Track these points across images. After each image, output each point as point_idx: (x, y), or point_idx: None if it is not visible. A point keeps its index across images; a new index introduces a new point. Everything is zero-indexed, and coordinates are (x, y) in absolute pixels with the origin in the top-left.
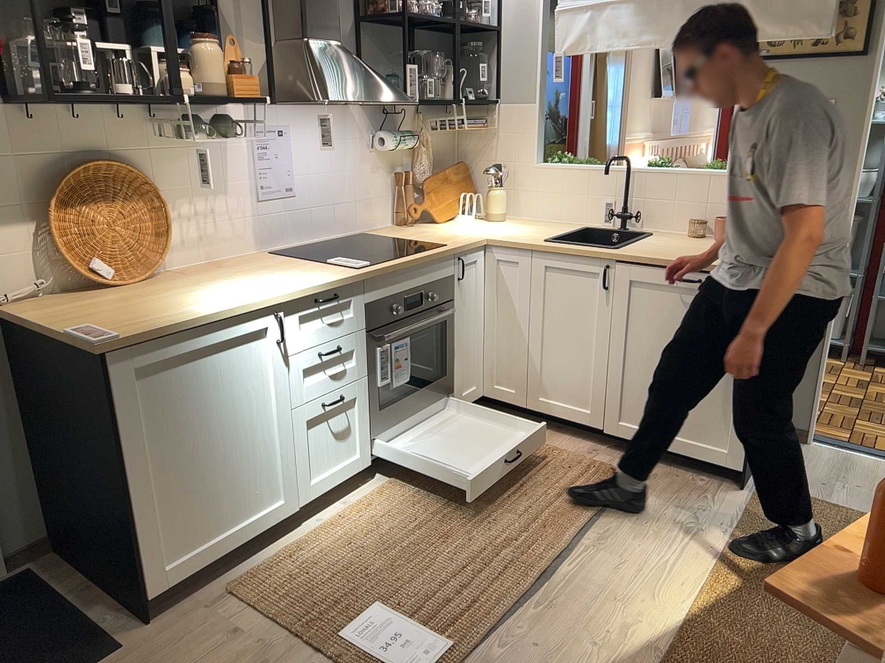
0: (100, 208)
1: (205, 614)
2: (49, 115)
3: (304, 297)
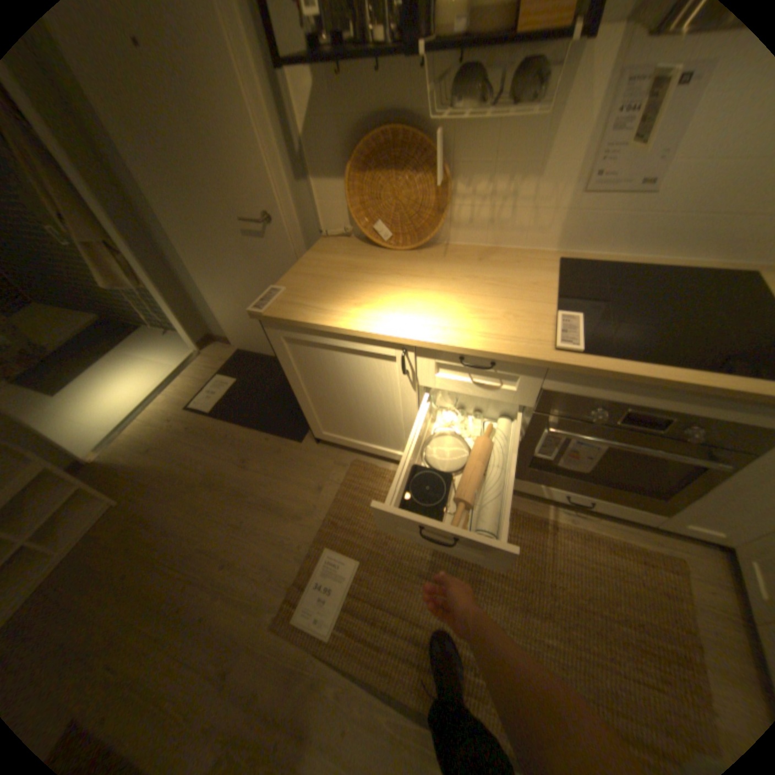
0: (389, 172)
1: (329, 464)
2: (358, 63)
3: (444, 349)
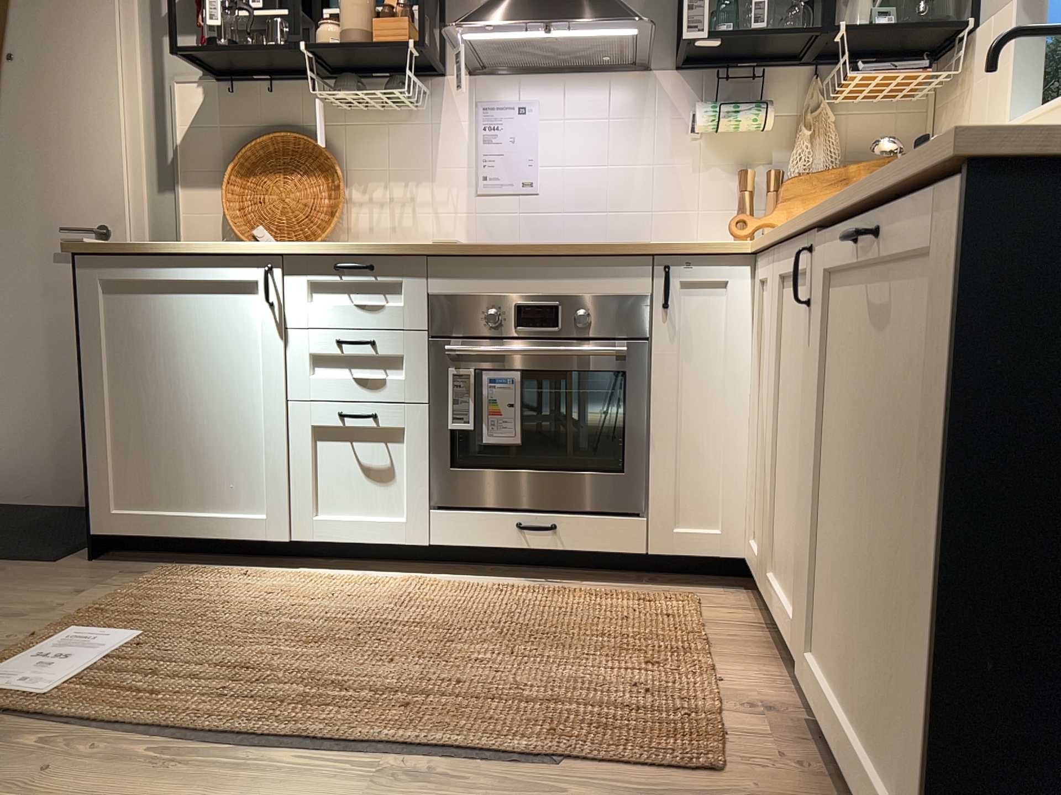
0: (275, 178)
1: (109, 576)
2: (251, 91)
3: (315, 257)
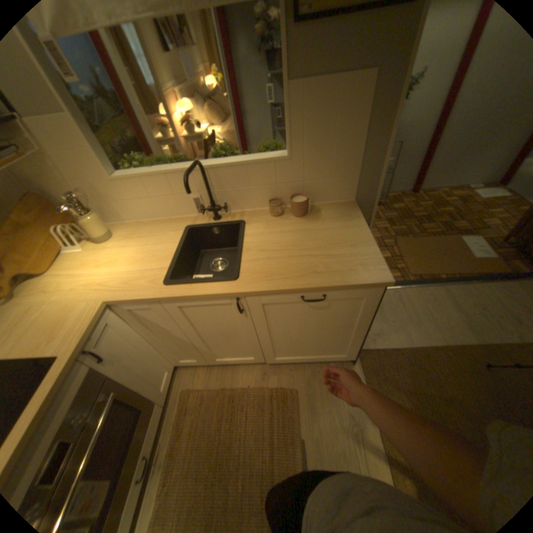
0: None
1: None
2: None
3: None
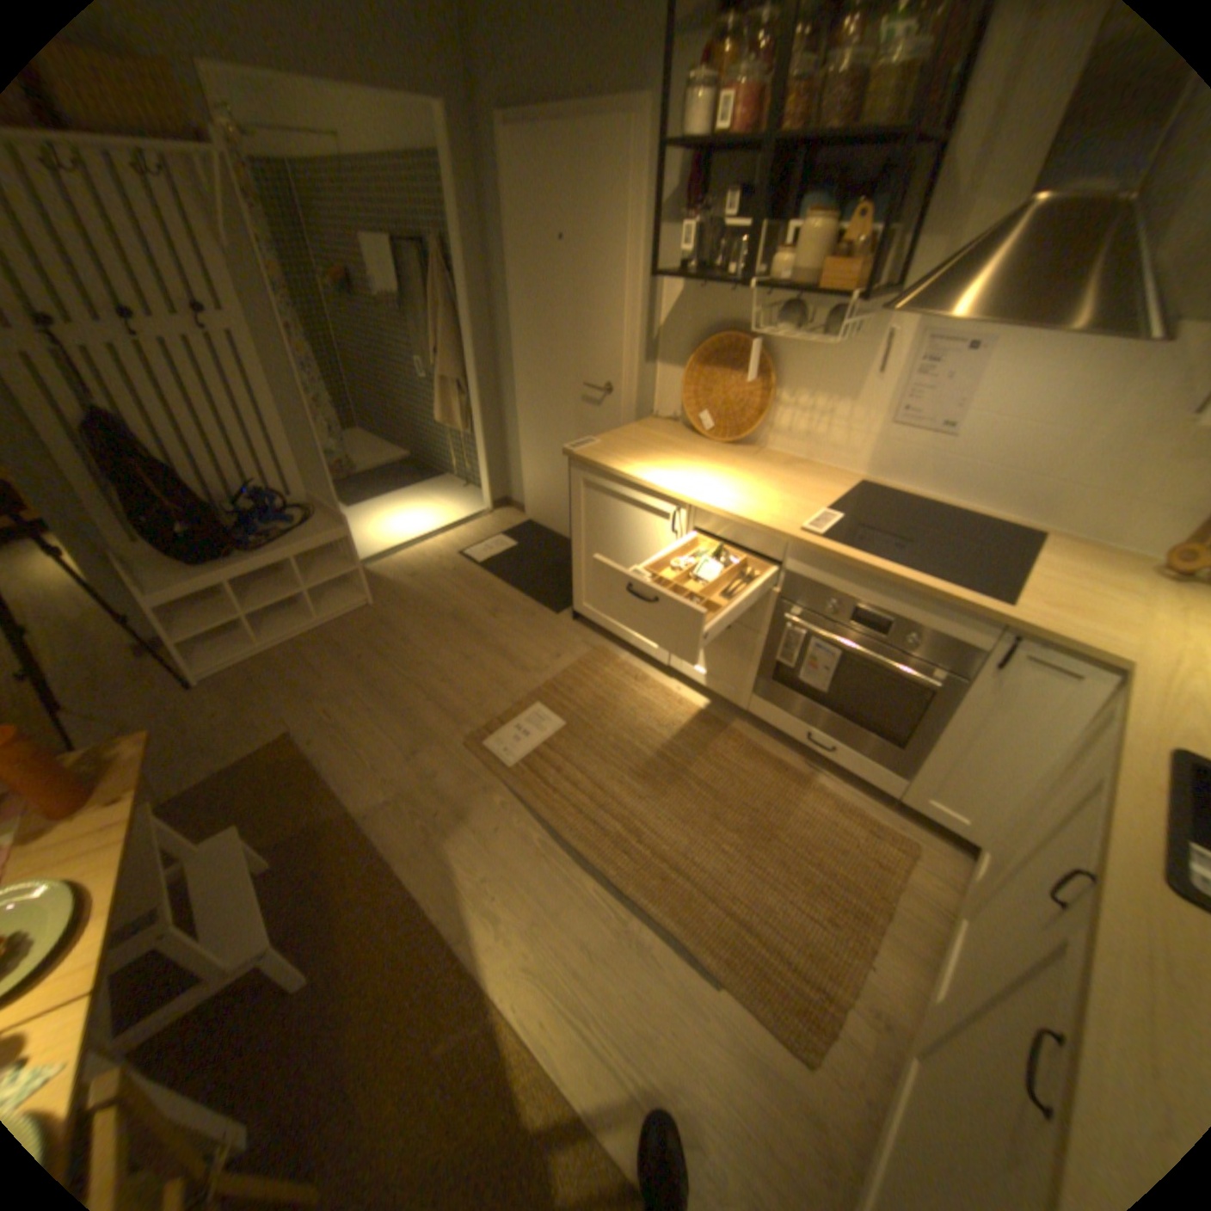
0: (725, 371)
1: (577, 640)
2: (721, 284)
3: (710, 512)
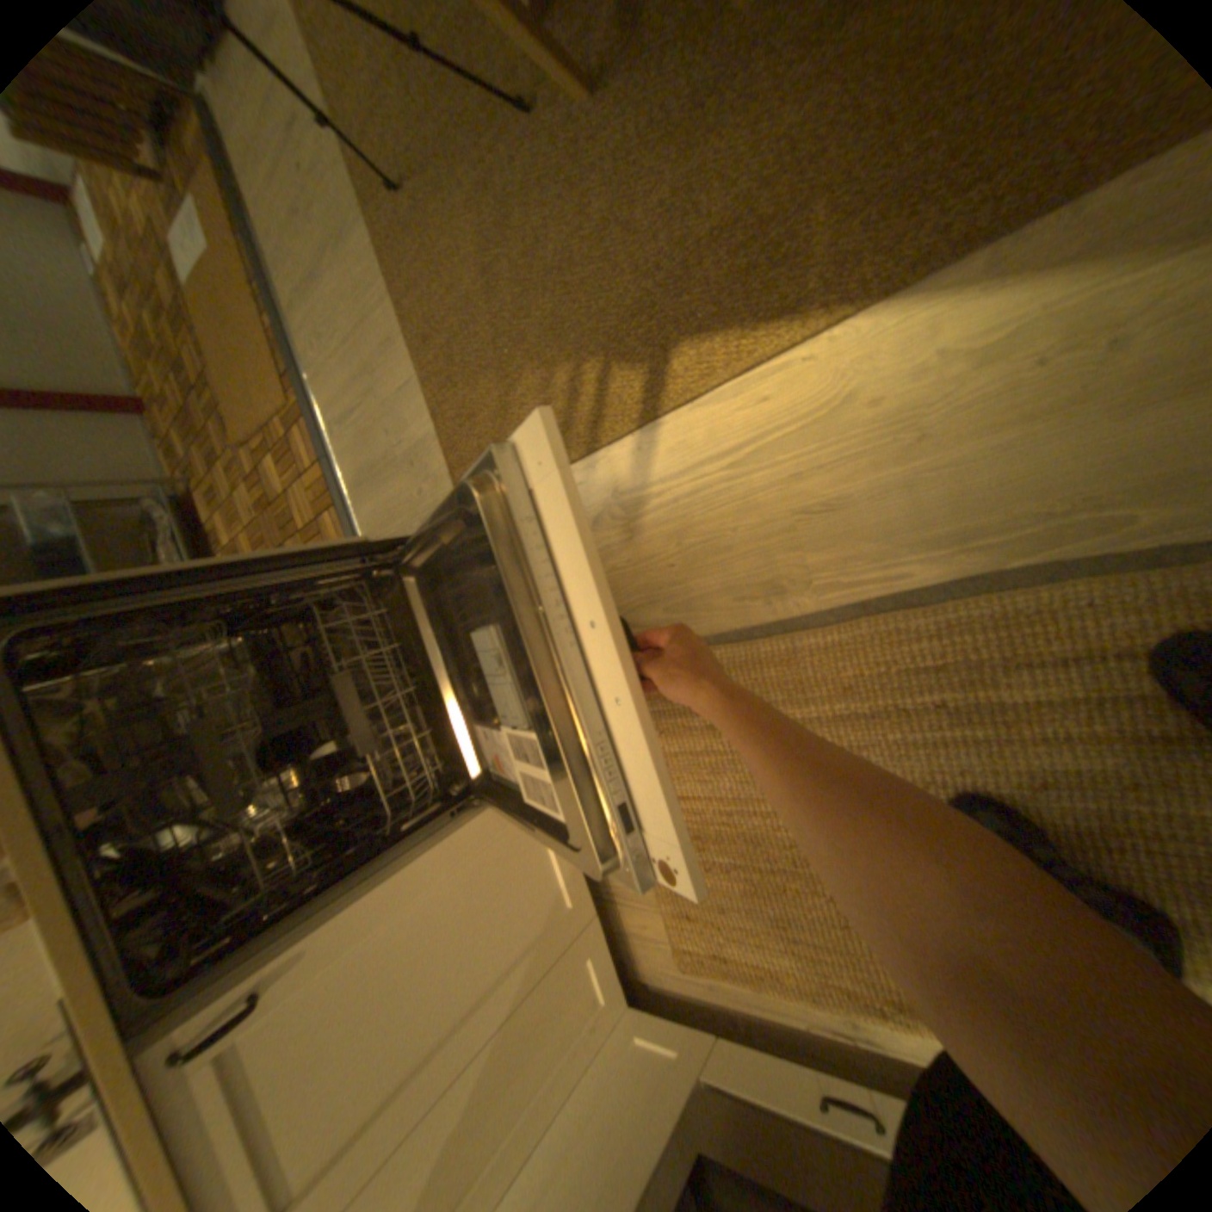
0: None
1: None
2: None
3: None
